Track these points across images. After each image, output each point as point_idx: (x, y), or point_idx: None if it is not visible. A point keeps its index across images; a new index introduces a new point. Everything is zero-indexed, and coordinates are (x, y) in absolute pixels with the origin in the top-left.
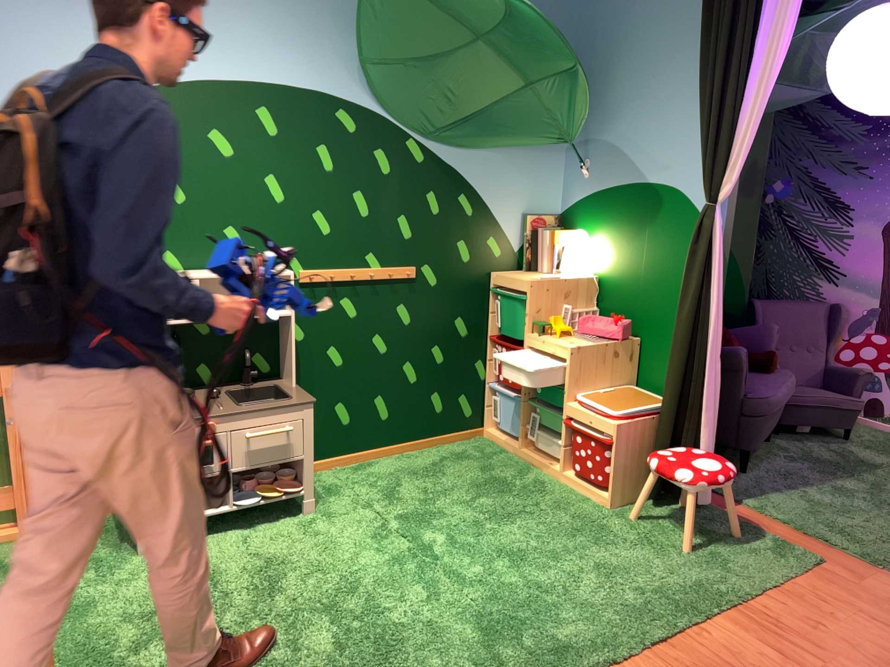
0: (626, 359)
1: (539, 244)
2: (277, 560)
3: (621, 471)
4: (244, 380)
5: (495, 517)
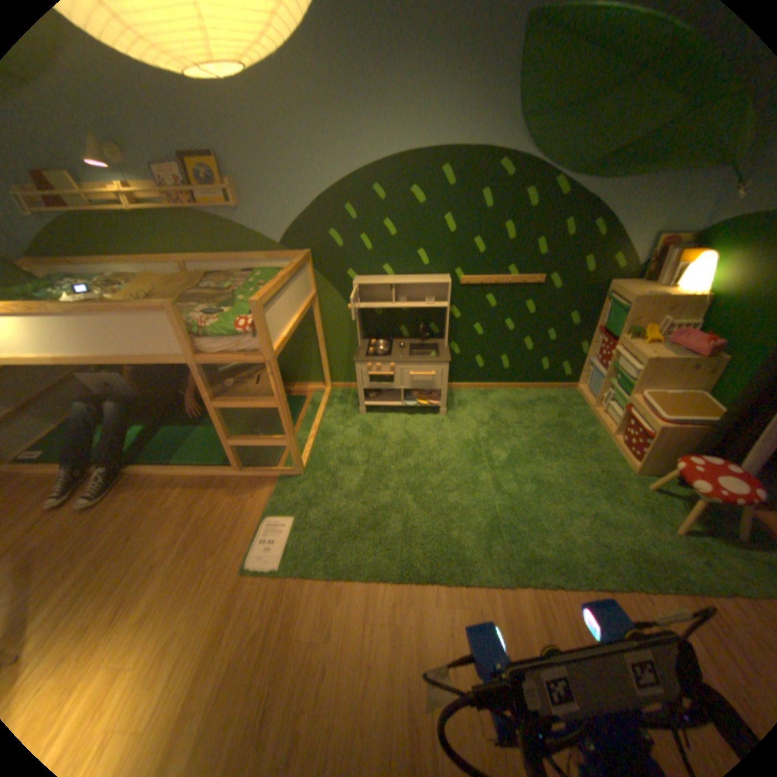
0: (711, 373)
1: (667, 259)
2: (410, 441)
3: (660, 459)
4: (421, 338)
5: (545, 457)
